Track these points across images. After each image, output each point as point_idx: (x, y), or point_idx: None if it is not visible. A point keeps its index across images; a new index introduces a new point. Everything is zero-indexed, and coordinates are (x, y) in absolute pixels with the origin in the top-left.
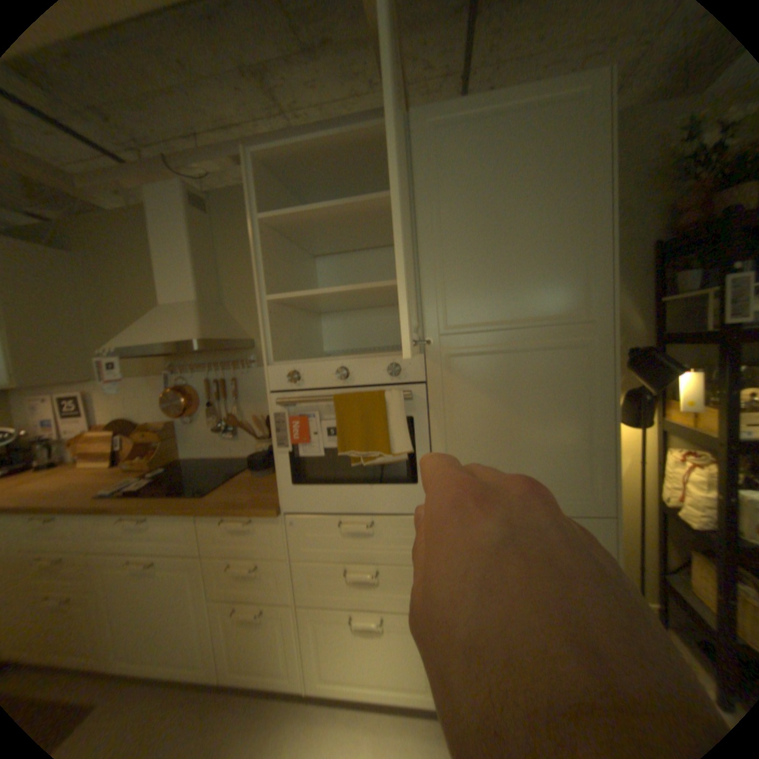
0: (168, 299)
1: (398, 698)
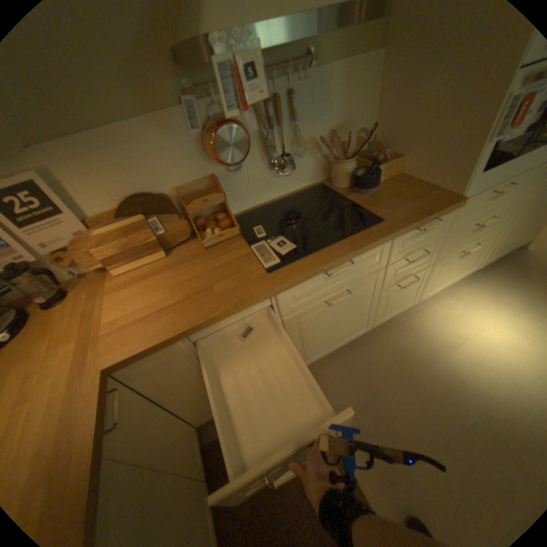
0: None
1: (461, 277)
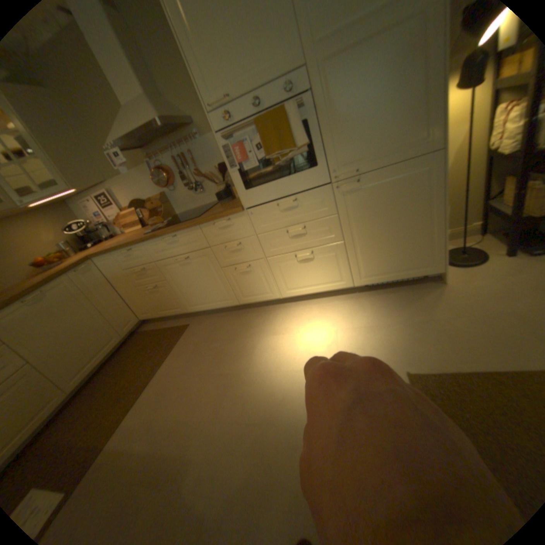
0: (125, 100)
1: (328, 287)
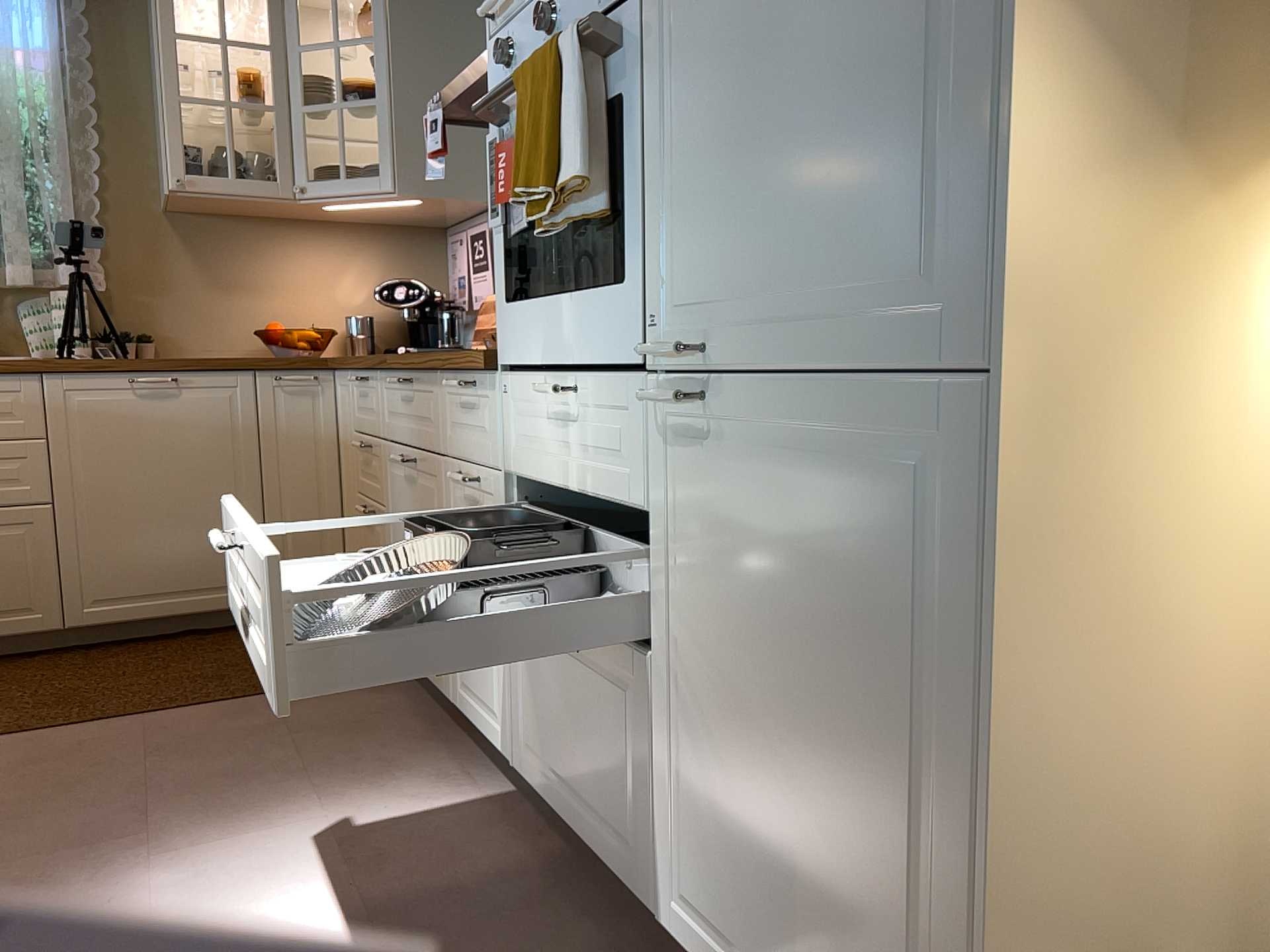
0: None
1: (603, 847)
